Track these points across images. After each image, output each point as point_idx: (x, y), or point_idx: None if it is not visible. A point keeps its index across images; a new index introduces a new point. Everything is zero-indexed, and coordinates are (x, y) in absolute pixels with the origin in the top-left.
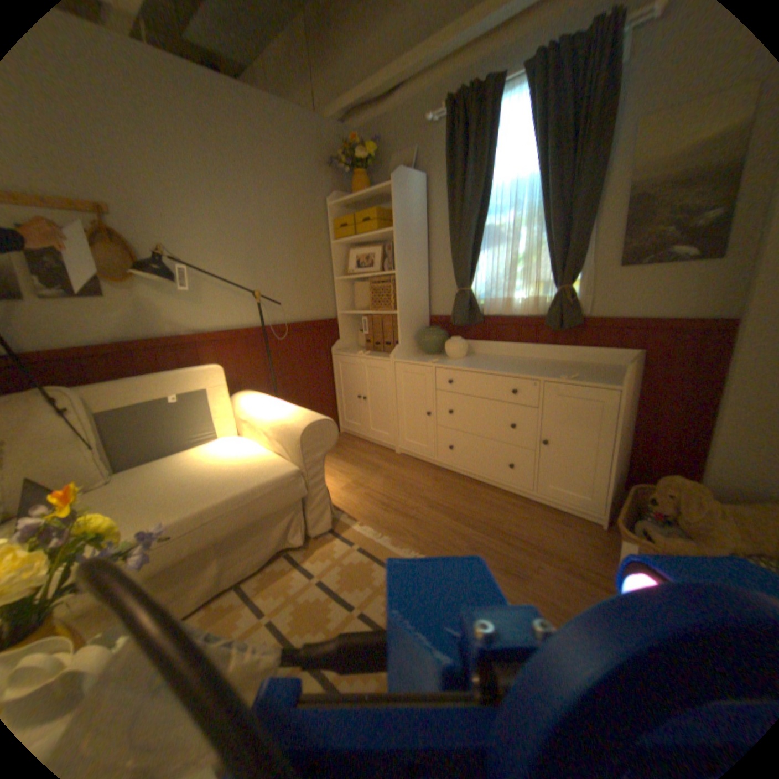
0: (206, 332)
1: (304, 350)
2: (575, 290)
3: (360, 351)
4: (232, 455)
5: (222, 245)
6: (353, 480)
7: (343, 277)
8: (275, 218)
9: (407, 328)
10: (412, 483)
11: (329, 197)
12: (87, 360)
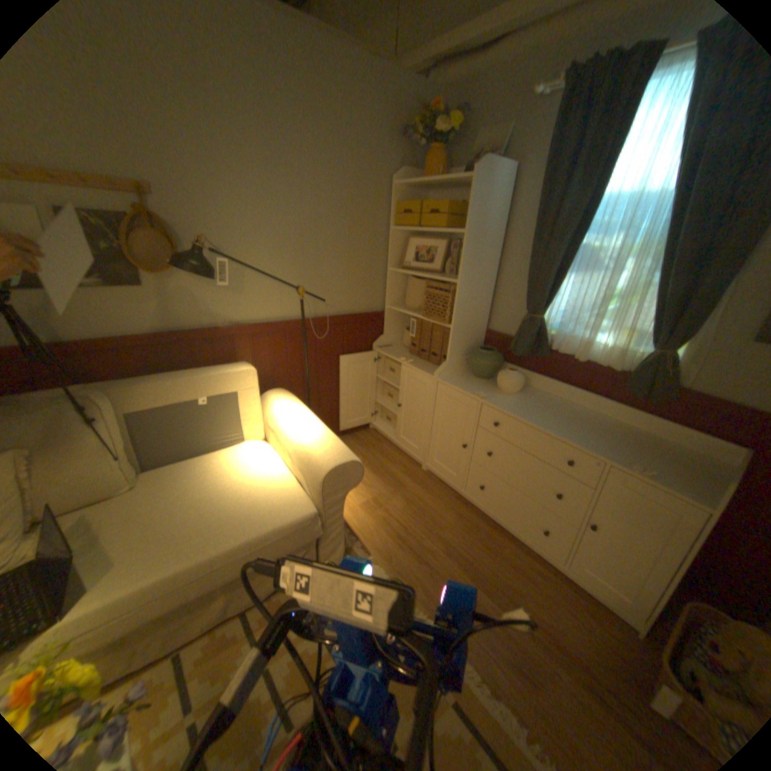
0: (246, 324)
1: (345, 345)
2: (679, 359)
3: (403, 354)
4: (255, 474)
5: (271, 231)
6: (373, 497)
7: (398, 268)
8: (333, 200)
9: (459, 345)
10: (433, 516)
11: (397, 176)
12: (125, 351)
